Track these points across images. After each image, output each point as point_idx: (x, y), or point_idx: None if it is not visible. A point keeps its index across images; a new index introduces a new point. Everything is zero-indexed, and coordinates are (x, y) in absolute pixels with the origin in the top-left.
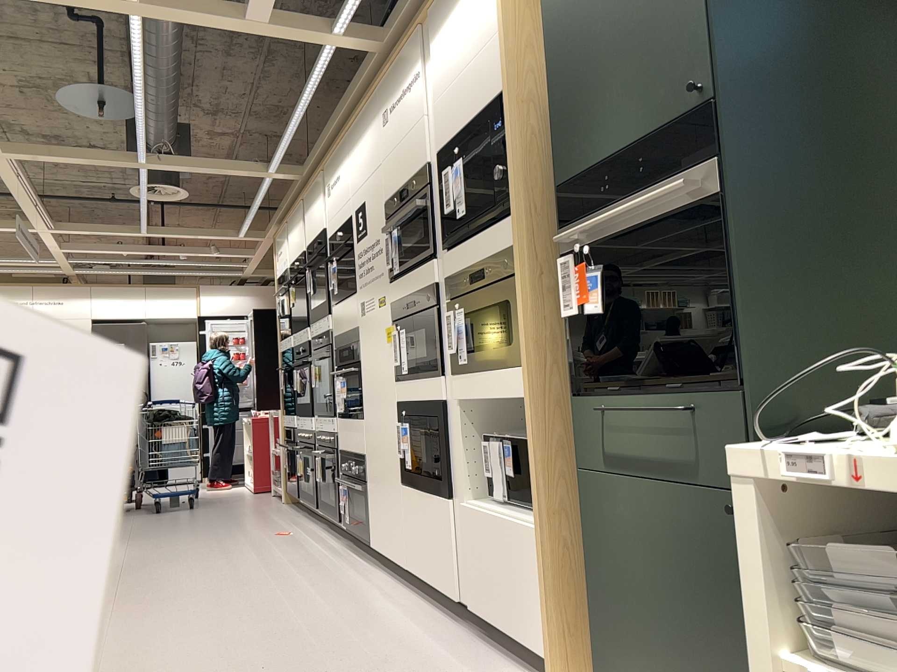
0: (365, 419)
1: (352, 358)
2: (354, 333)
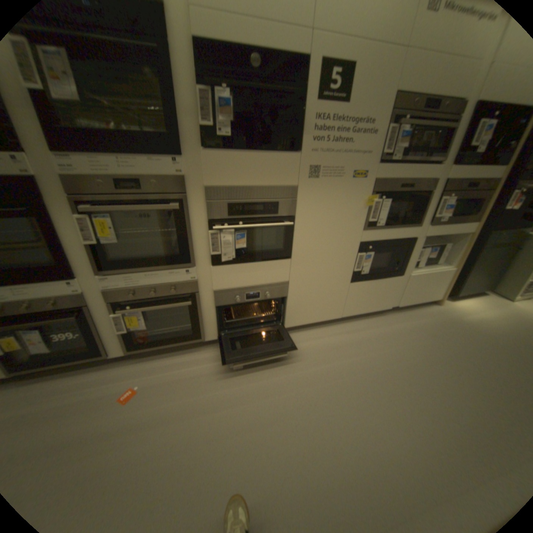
0: (295, 258)
1: (275, 213)
2: (285, 191)
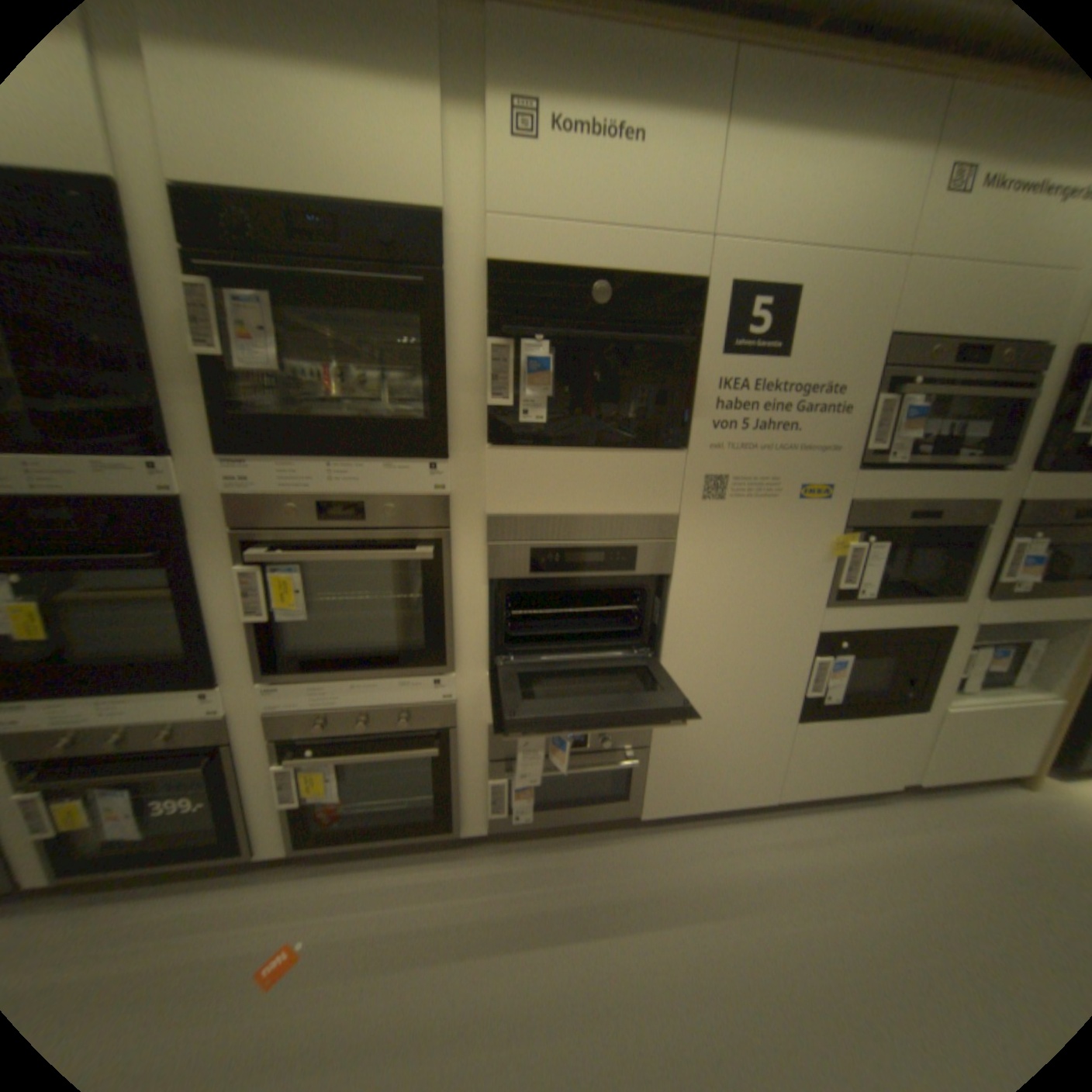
0: (672, 662)
1: (630, 569)
2: (652, 524)
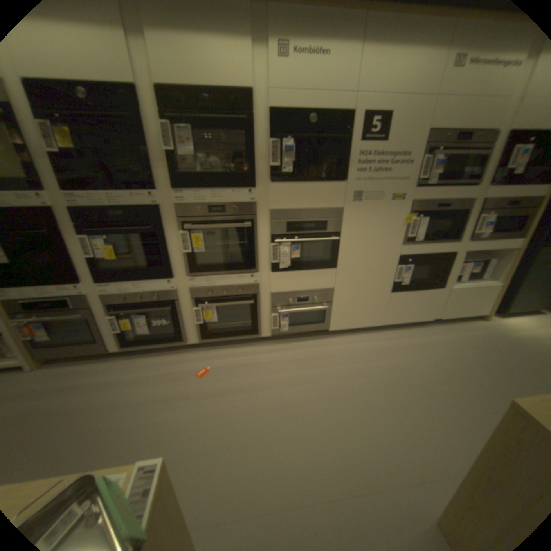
0: (341, 267)
1: (325, 230)
2: (333, 211)
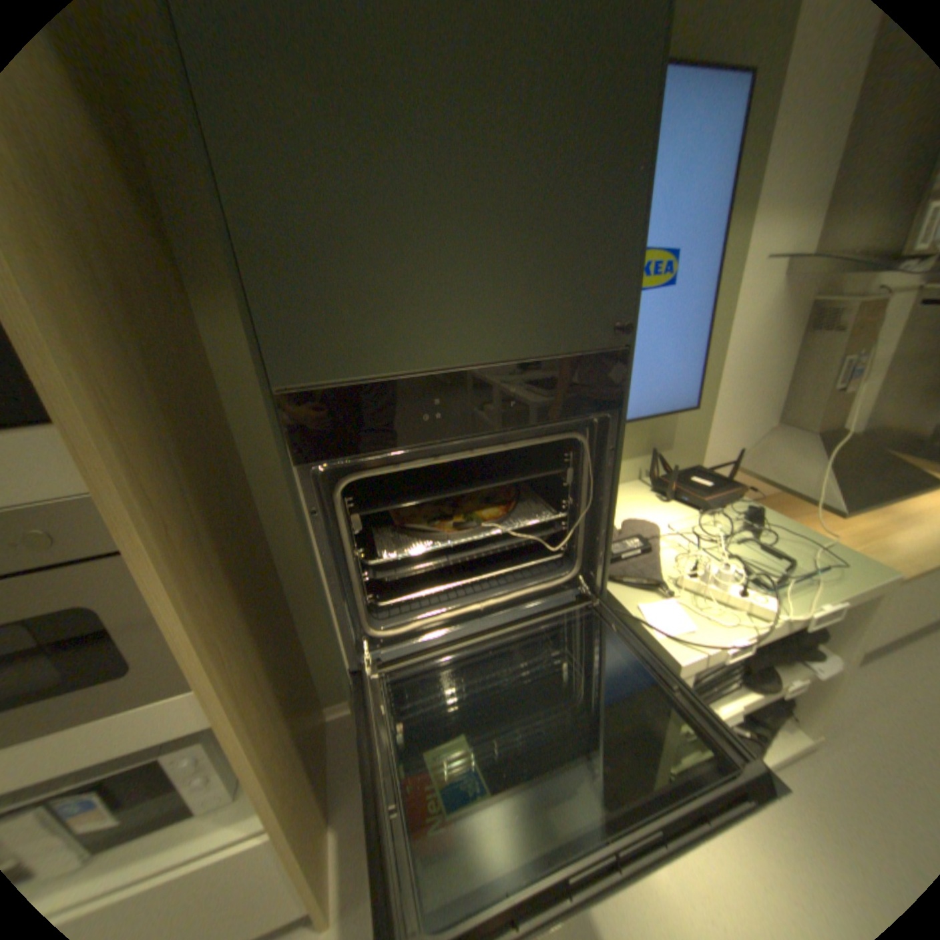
0: None
1: None
2: None
